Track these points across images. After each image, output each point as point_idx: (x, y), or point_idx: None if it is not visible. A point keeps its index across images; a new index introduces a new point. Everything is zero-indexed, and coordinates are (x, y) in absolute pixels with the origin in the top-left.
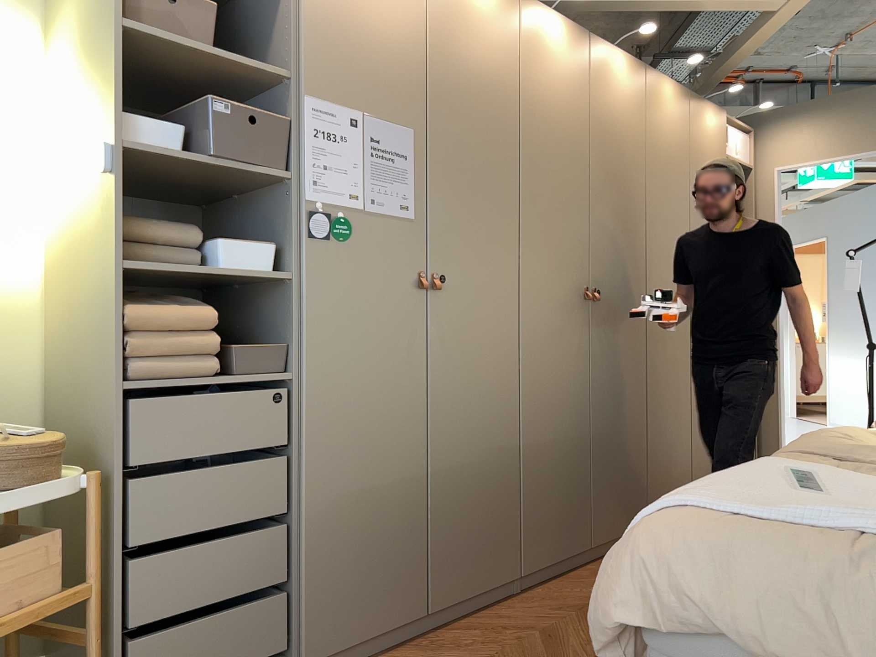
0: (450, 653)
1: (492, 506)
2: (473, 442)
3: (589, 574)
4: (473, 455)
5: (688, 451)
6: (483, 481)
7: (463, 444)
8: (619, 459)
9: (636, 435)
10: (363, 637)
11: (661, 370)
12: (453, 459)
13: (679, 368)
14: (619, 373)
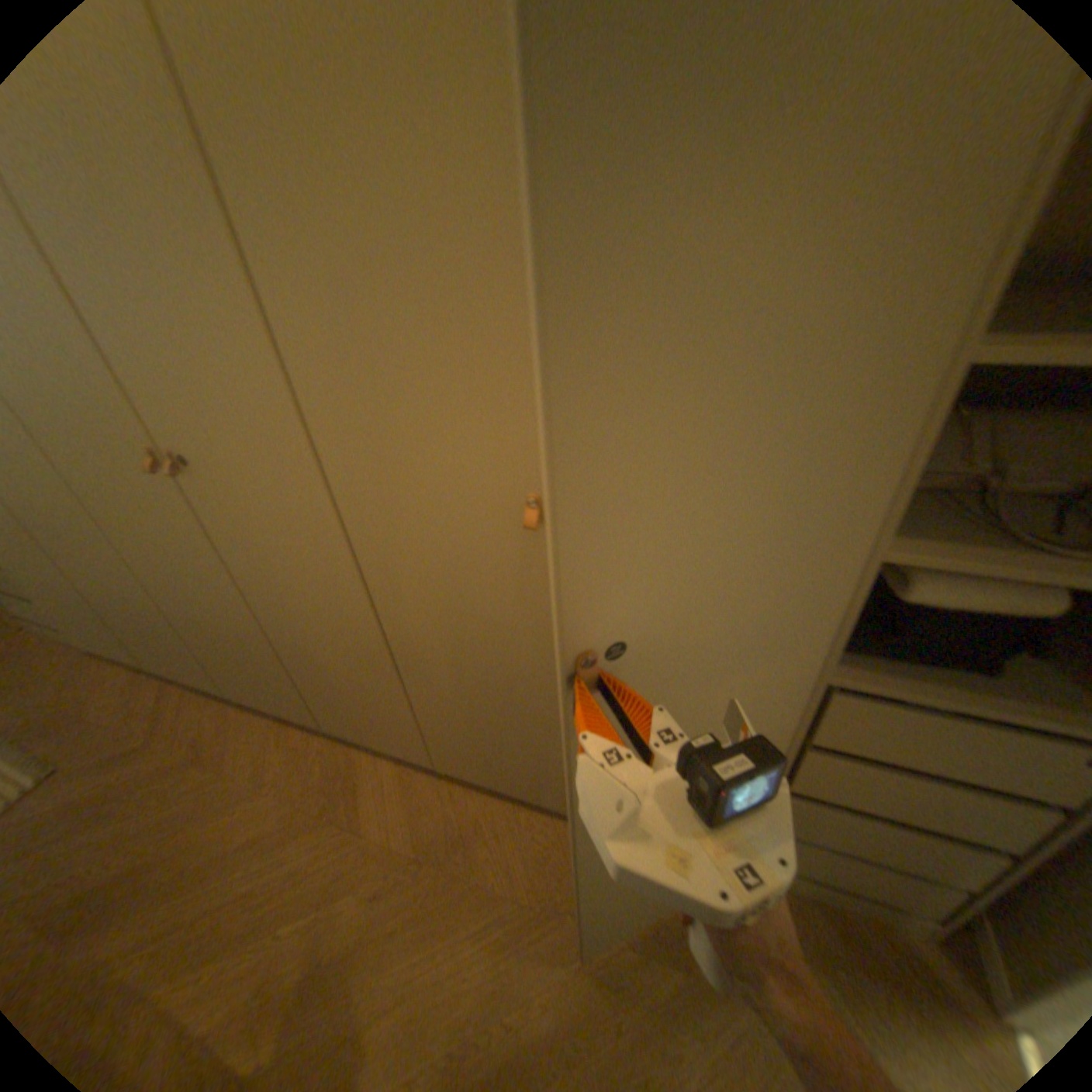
0: (116, 705)
1: (154, 640)
2: (98, 586)
3: (288, 748)
4: (106, 596)
5: (540, 759)
6: (131, 619)
7: (89, 584)
8: (336, 688)
9: (365, 679)
10: (100, 656)
11: (413, 624)
12: (89, 591)
13: (486, 641)
14: (288, 595)
